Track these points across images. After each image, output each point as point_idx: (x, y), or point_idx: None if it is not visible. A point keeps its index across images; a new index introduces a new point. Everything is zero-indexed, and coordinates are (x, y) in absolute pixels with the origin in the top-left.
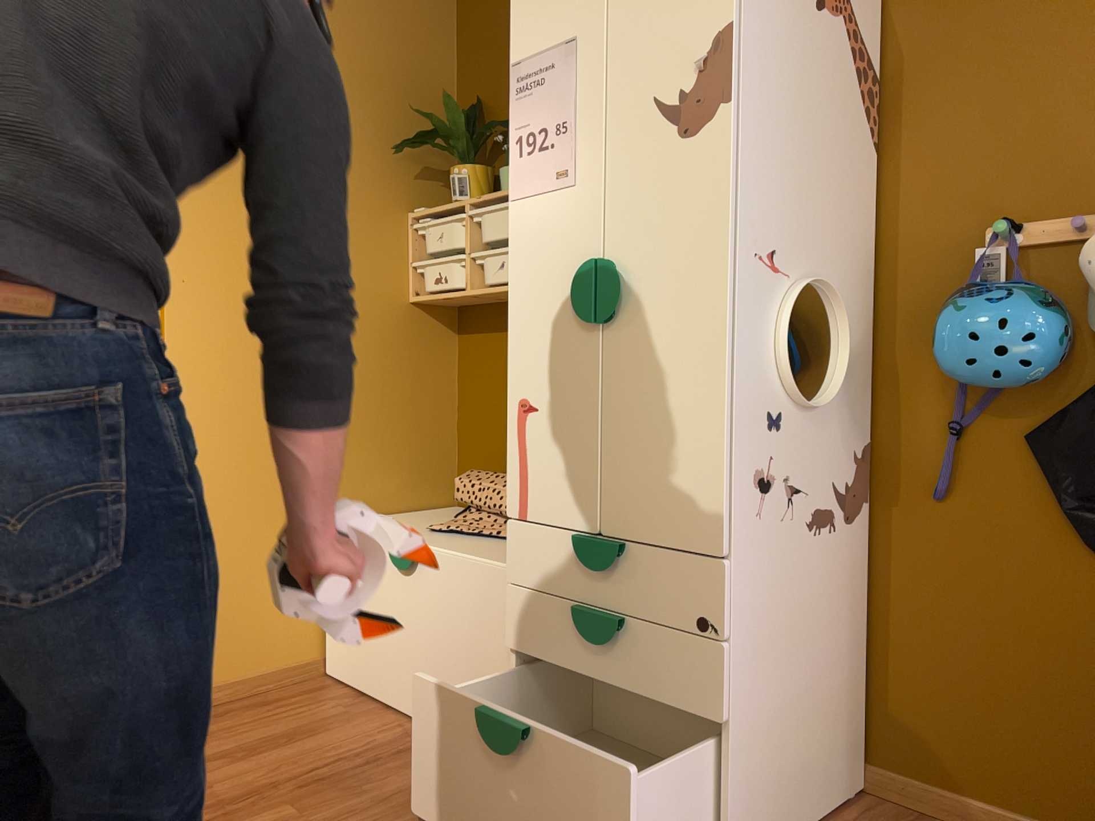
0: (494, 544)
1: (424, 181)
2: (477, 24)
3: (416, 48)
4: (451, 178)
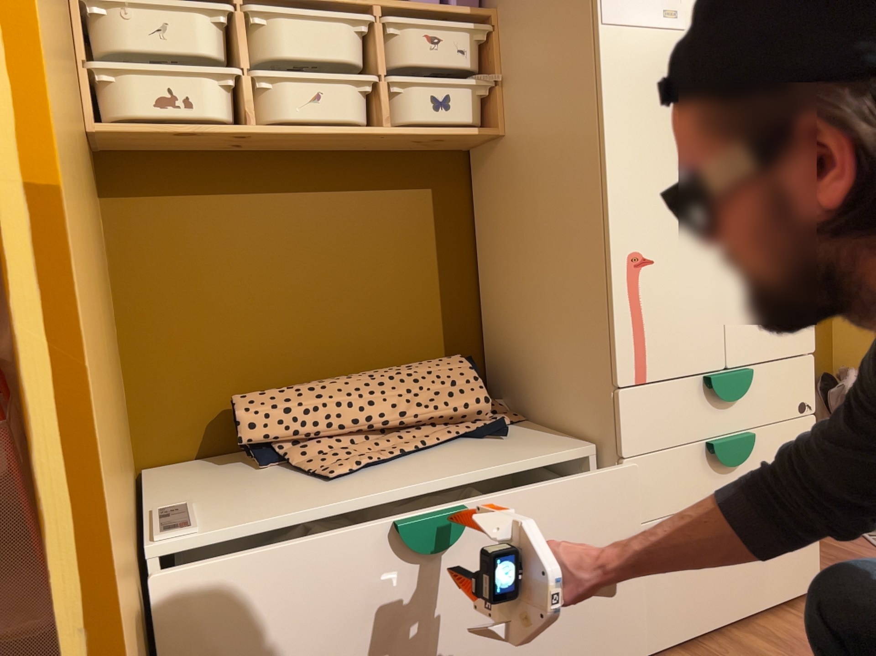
0: (452, 453)
1: None
2: None
3: None
4: None
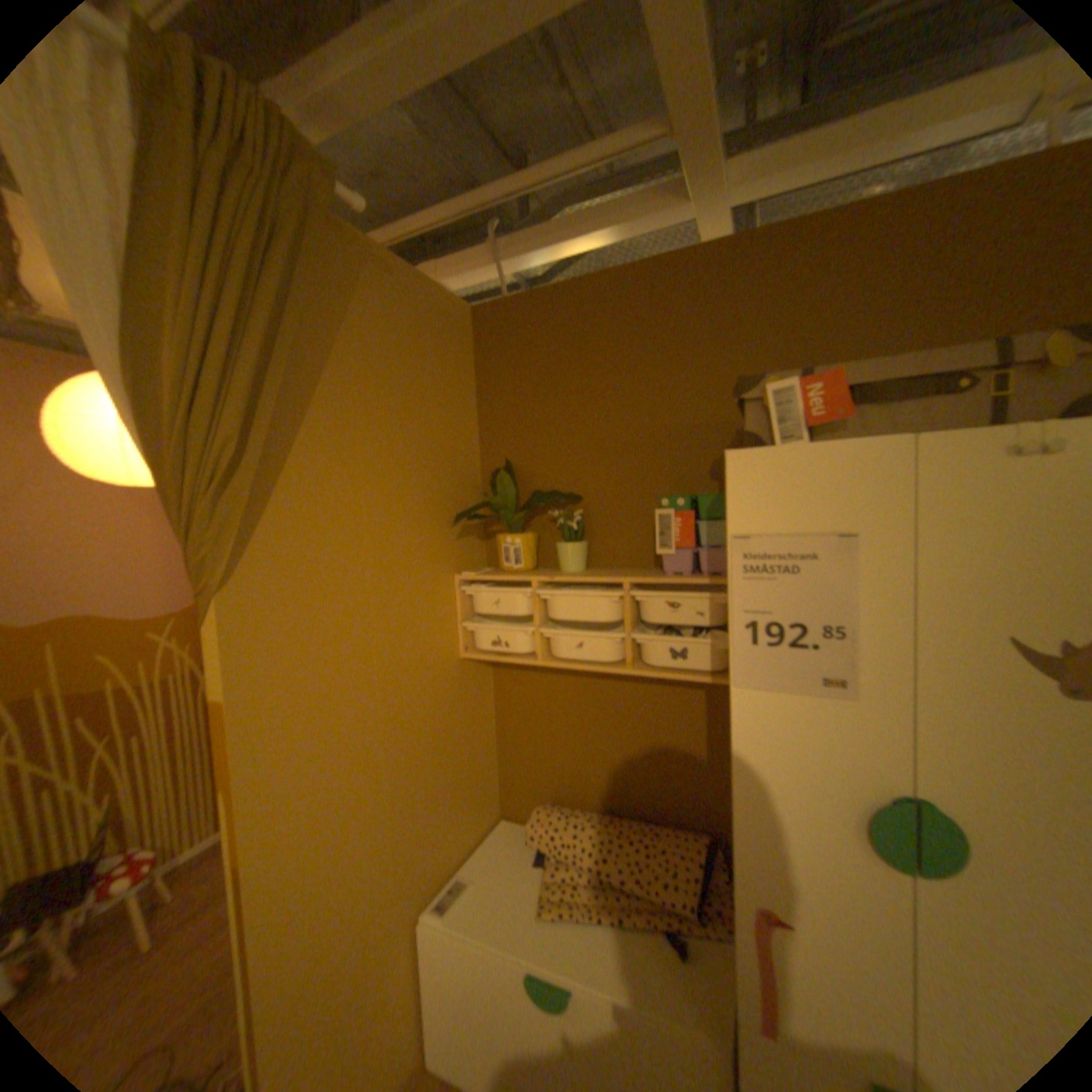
0: (632, 949)
1: (463, 539)
2: (500, 389)
3: (449, 412)
4: (497, 540)
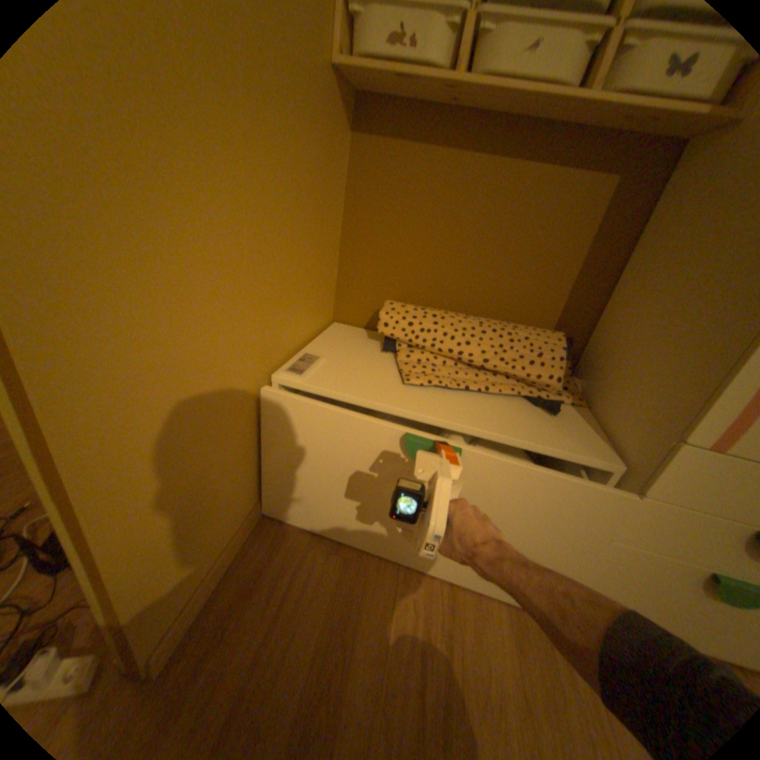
0: (502, 405)
1: None
2: None
3: None
4: None
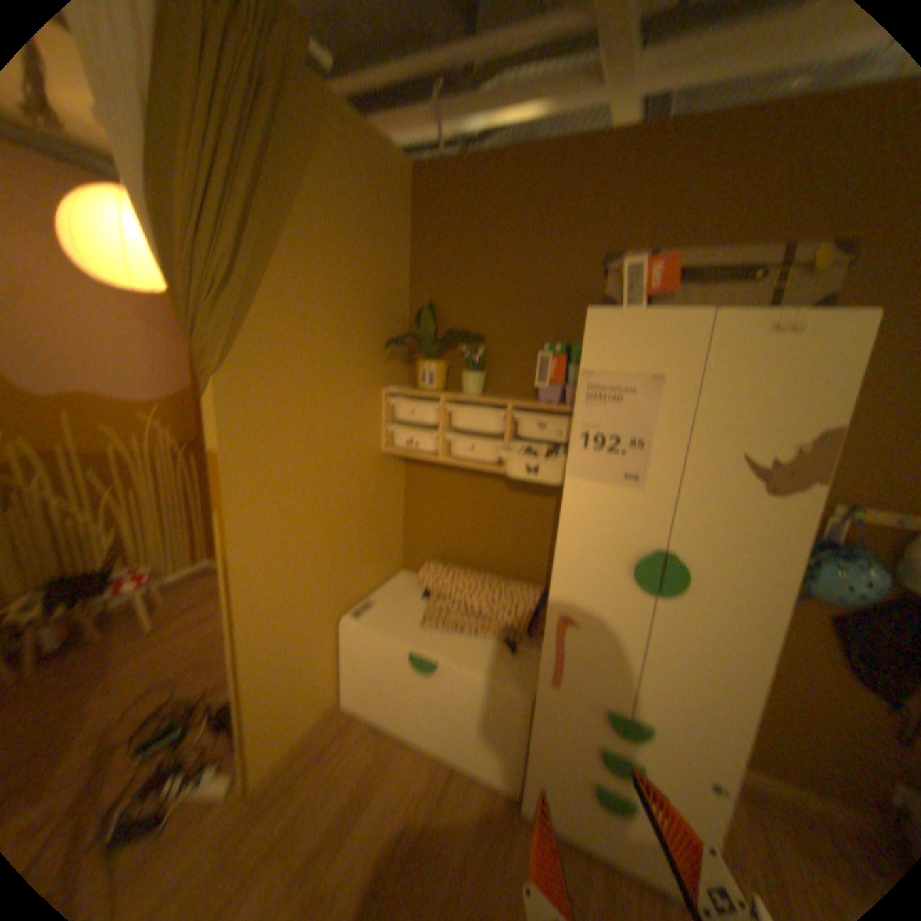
0: (481, 644)
1: (391, 360)
2: (431, 238)
3: (388, 254)
4: (417, 364)
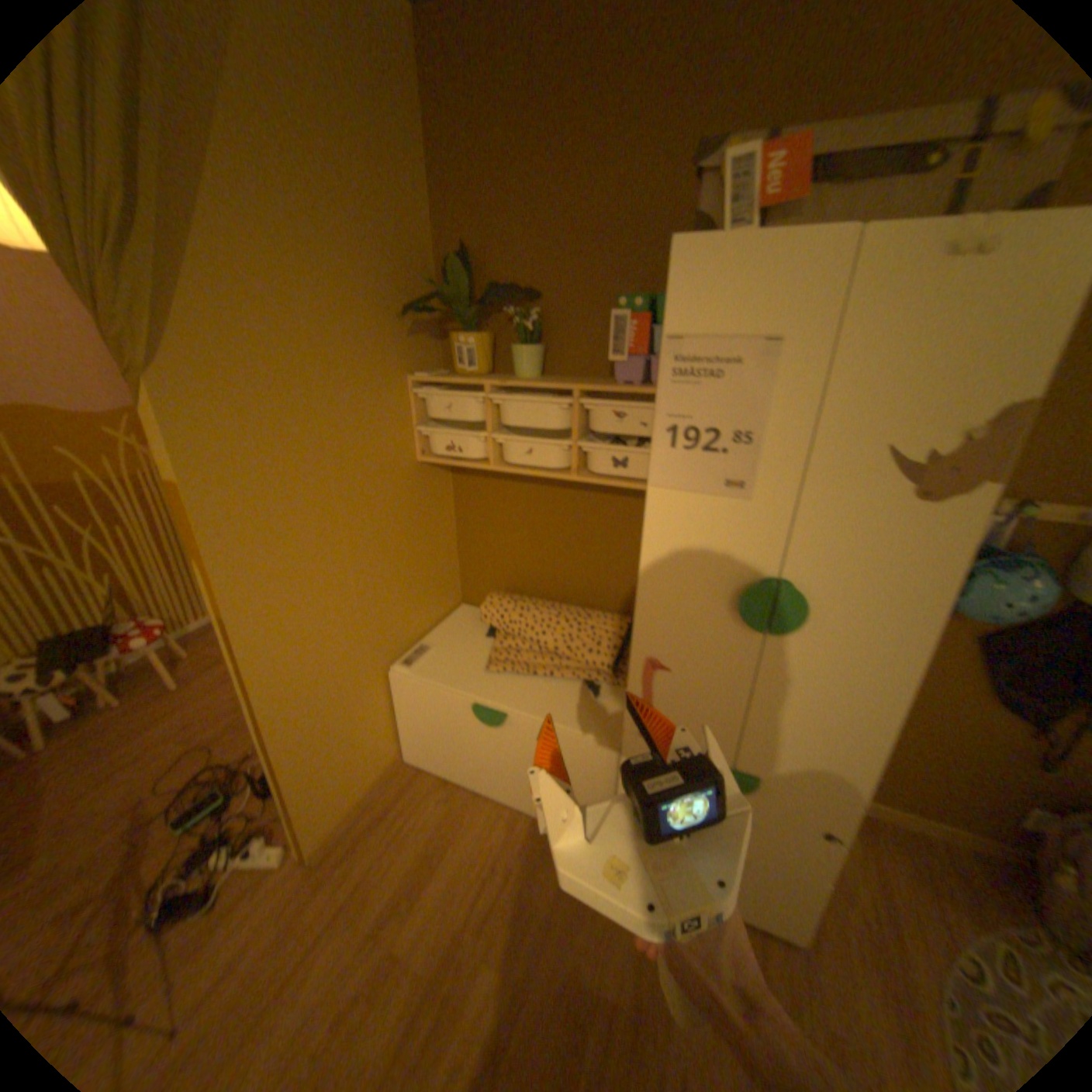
0: (556, 689)
1: (414, 336)
2: (451, 143)
3: (389, 172)
4: (450, 339)
